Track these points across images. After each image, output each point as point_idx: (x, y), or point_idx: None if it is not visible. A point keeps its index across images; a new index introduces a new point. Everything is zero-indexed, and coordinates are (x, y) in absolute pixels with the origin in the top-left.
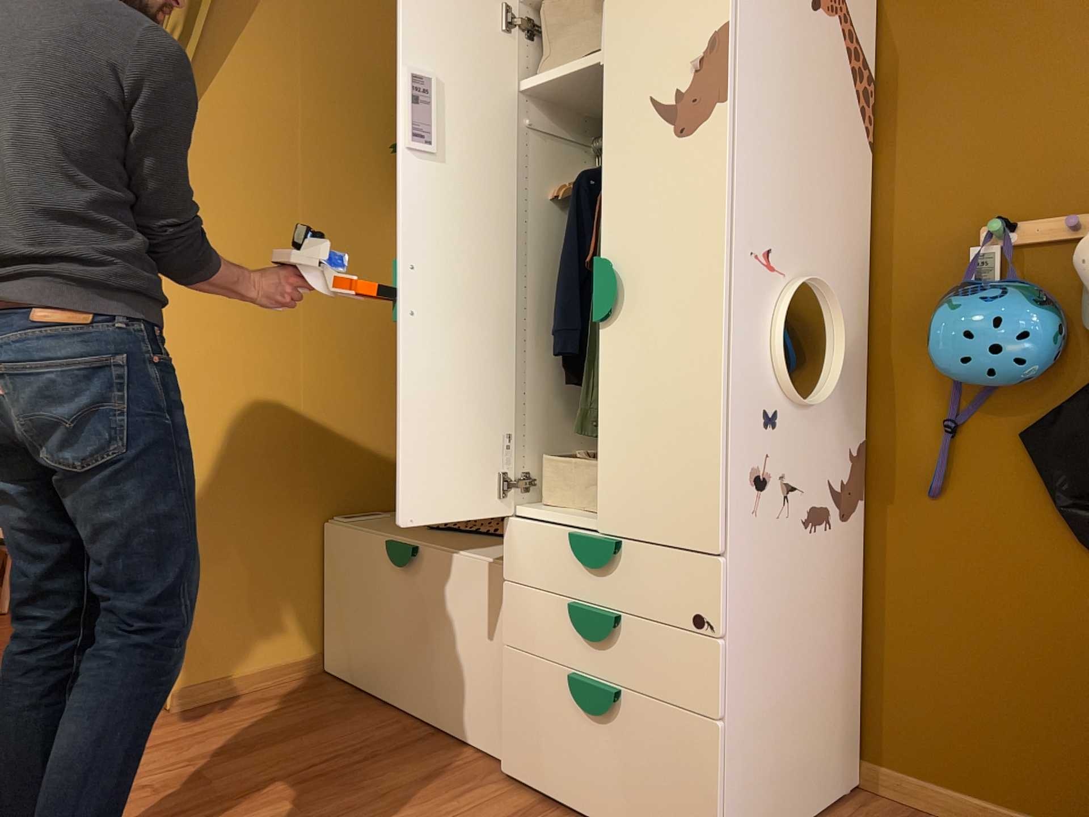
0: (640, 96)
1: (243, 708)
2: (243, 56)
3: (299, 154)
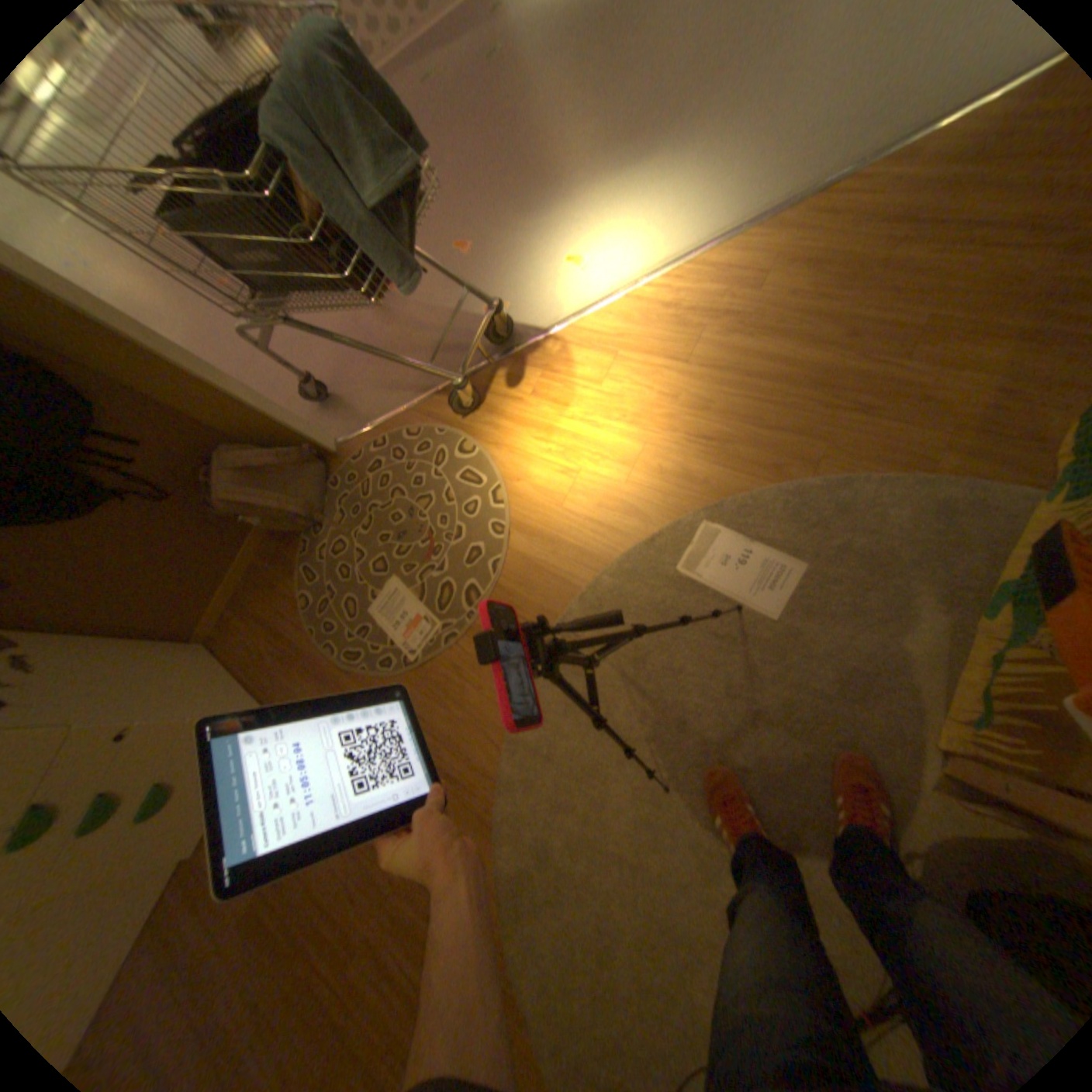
0: None
1: None
2: None
3: None
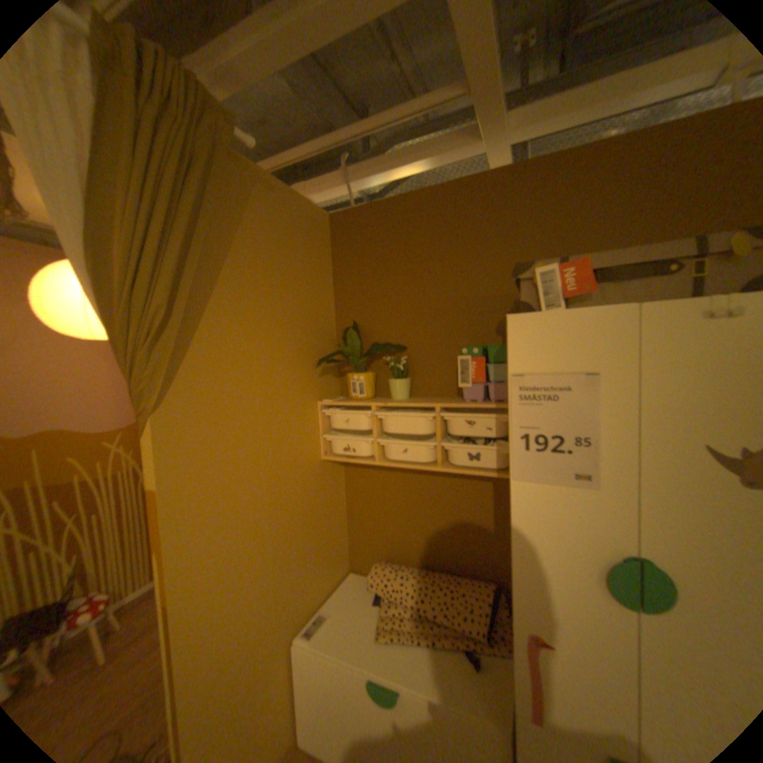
0: (695, 441)
1: None
2: (210, 317)
3: (255, 385)
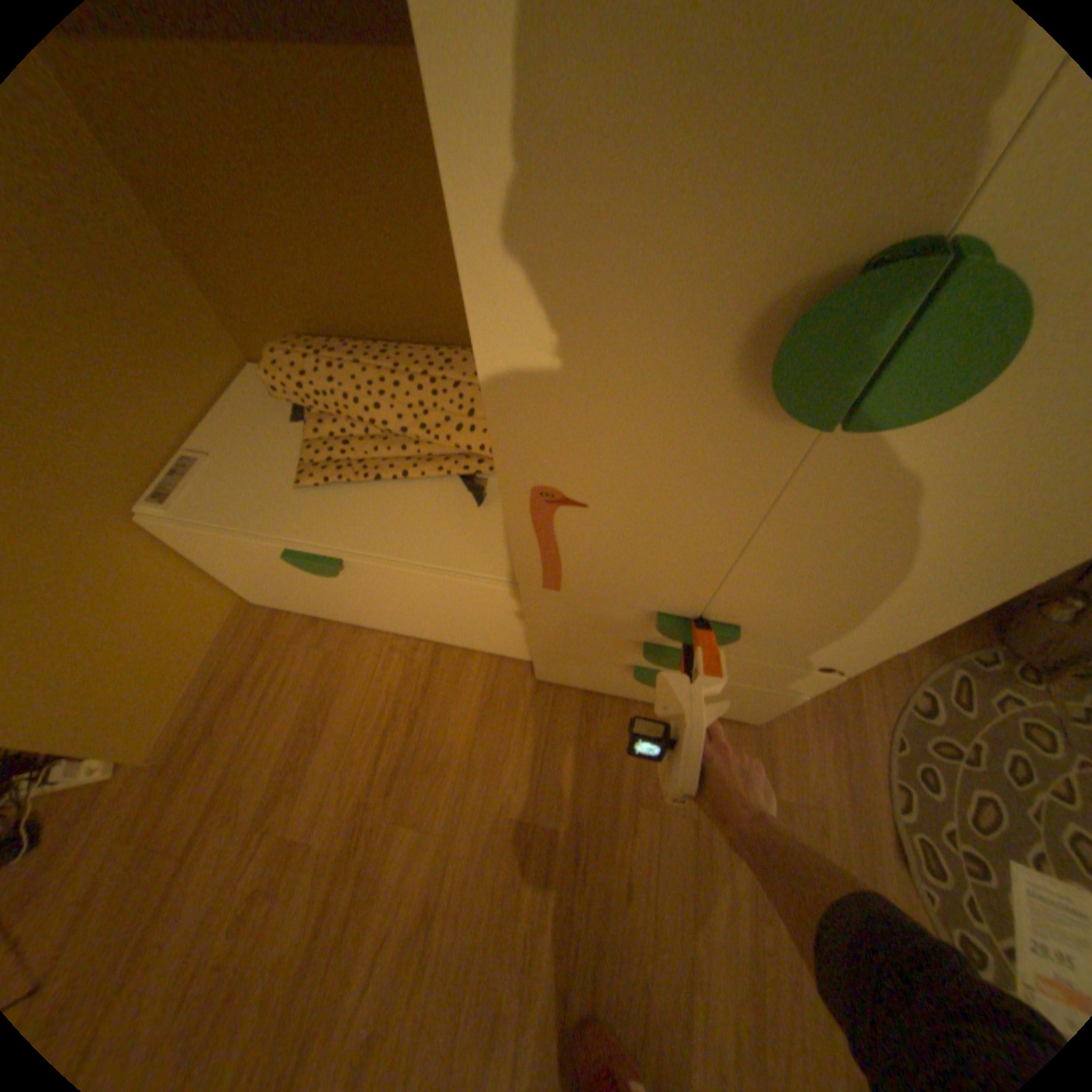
0: None
1: (227, 712)
2: None
3: None
